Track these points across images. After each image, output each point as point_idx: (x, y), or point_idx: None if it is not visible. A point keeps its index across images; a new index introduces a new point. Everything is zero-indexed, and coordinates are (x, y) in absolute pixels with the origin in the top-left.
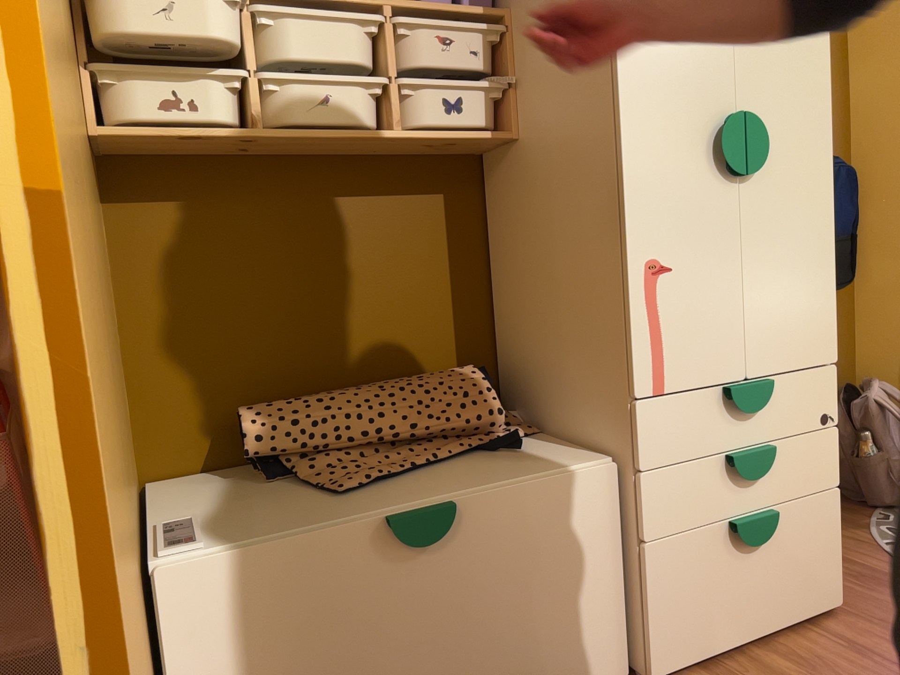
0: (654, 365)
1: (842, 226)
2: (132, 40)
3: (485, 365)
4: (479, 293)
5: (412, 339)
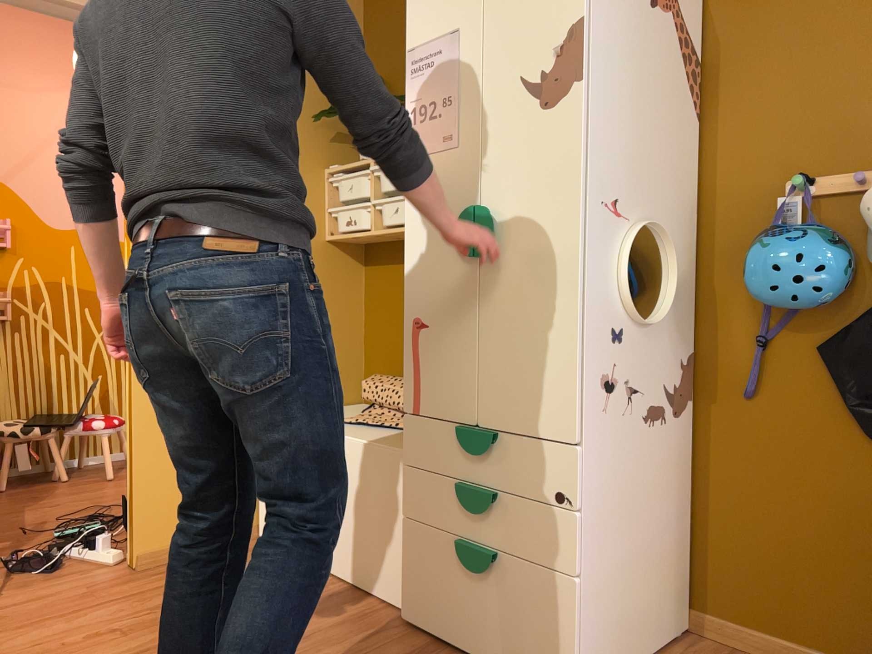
0: (413, 392)
1: None
2: (338, 194)
3: None
4: None
5: None
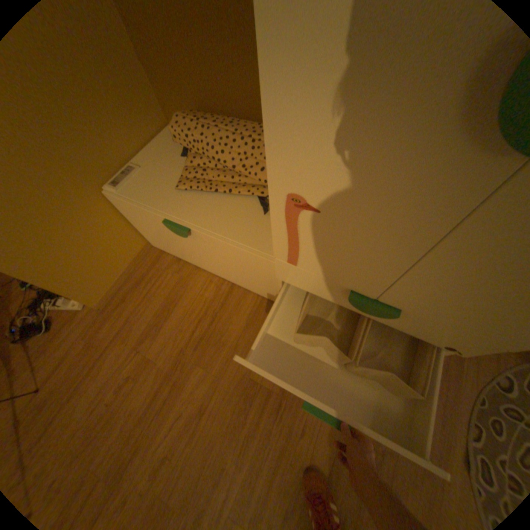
0: (289, 251)
1: None
2: None
3: None
4: None
5: None
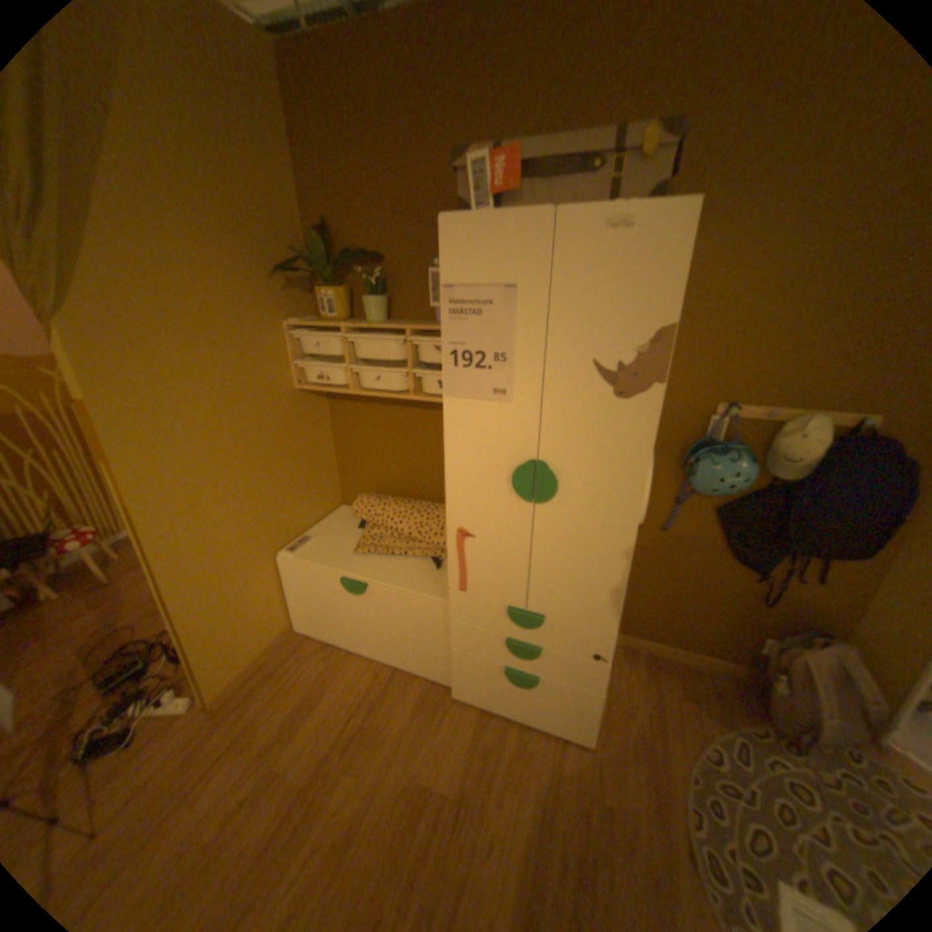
0: (459, 577)
1: (864, 514)
2: (304, 350)
3: None
4: None
5: None
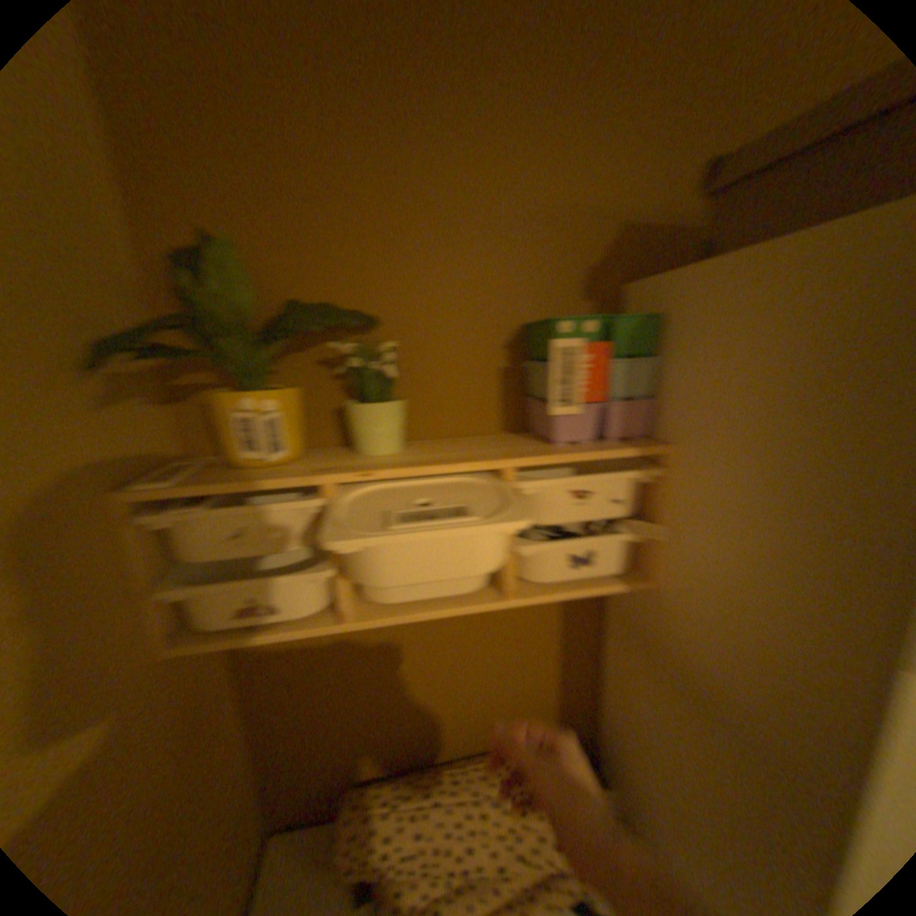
0: None
1: None
2: (198, 552)
3: (584, 725)
4: (586, 667)
5: (514, 710)
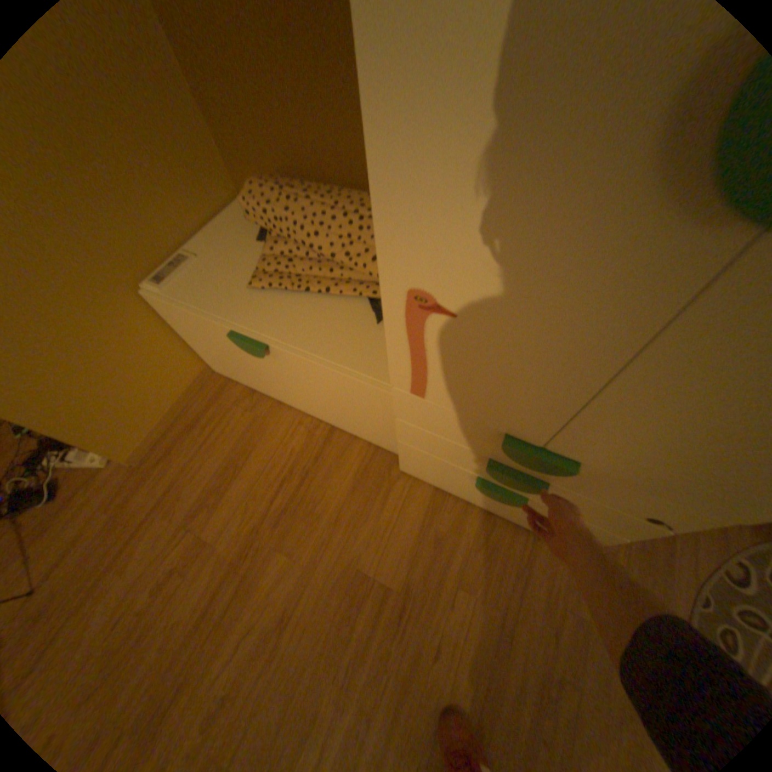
0: (412, 376)
1: None
2: None
3: None
4: None
5: None
